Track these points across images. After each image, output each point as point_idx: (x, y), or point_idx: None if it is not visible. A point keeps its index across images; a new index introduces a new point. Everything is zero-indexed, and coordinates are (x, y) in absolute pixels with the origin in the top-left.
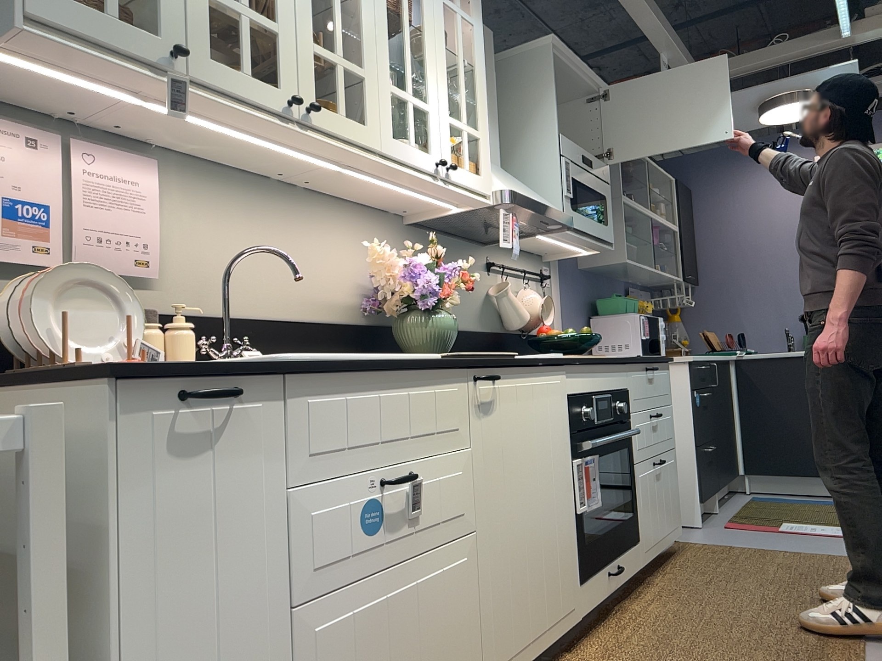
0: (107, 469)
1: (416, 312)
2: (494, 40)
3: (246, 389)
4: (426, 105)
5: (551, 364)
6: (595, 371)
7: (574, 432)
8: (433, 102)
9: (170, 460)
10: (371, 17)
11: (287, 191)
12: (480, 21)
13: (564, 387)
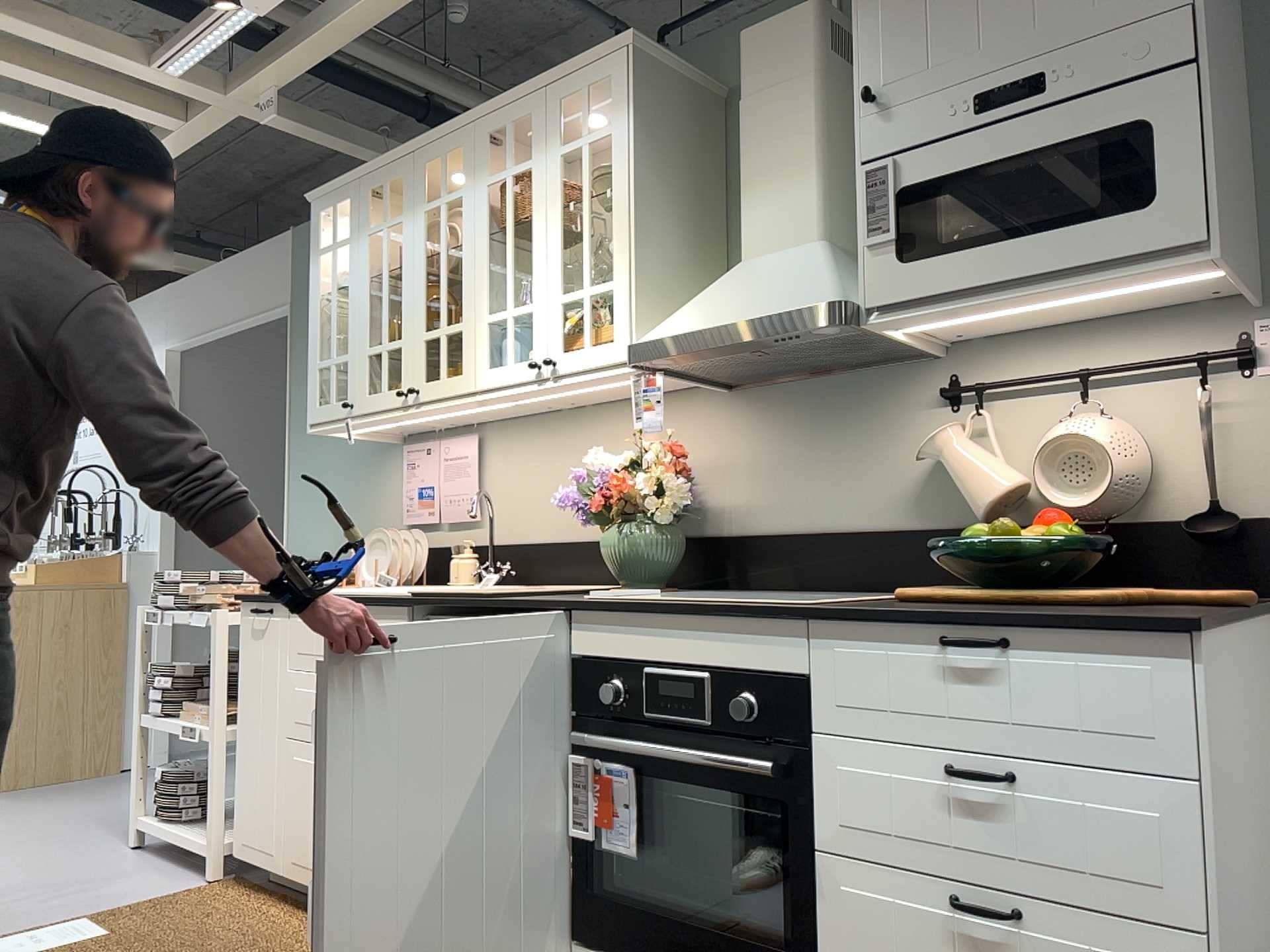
0: (241, 638)
1: (607, 529)
2: (818, 9)
3: (277, 609)
4: (527, 305)
5: (522, 608)
6: (656, 624)
7: (582, 715)
8: (536, 295)
9: (253, 640)
10: (469, 264)
11: (574, 413)
12: (621, 116)
13: (557, 643)
